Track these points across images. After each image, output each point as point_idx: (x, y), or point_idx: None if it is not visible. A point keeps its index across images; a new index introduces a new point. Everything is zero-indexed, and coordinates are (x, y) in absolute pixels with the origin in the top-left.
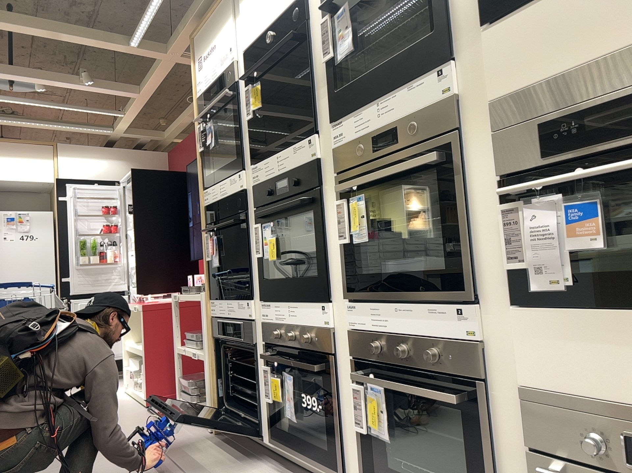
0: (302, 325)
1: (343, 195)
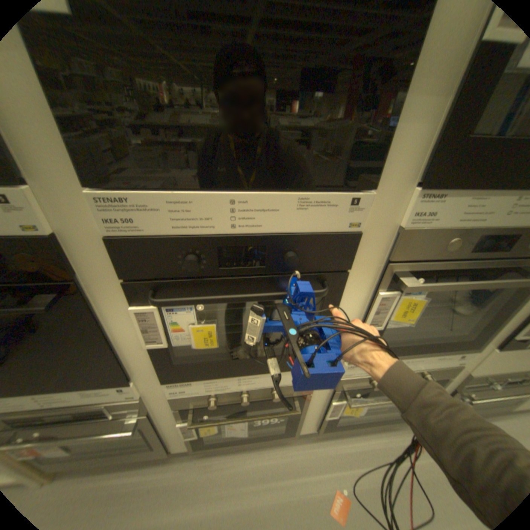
0: (266, 387)
1: (396, 288)
